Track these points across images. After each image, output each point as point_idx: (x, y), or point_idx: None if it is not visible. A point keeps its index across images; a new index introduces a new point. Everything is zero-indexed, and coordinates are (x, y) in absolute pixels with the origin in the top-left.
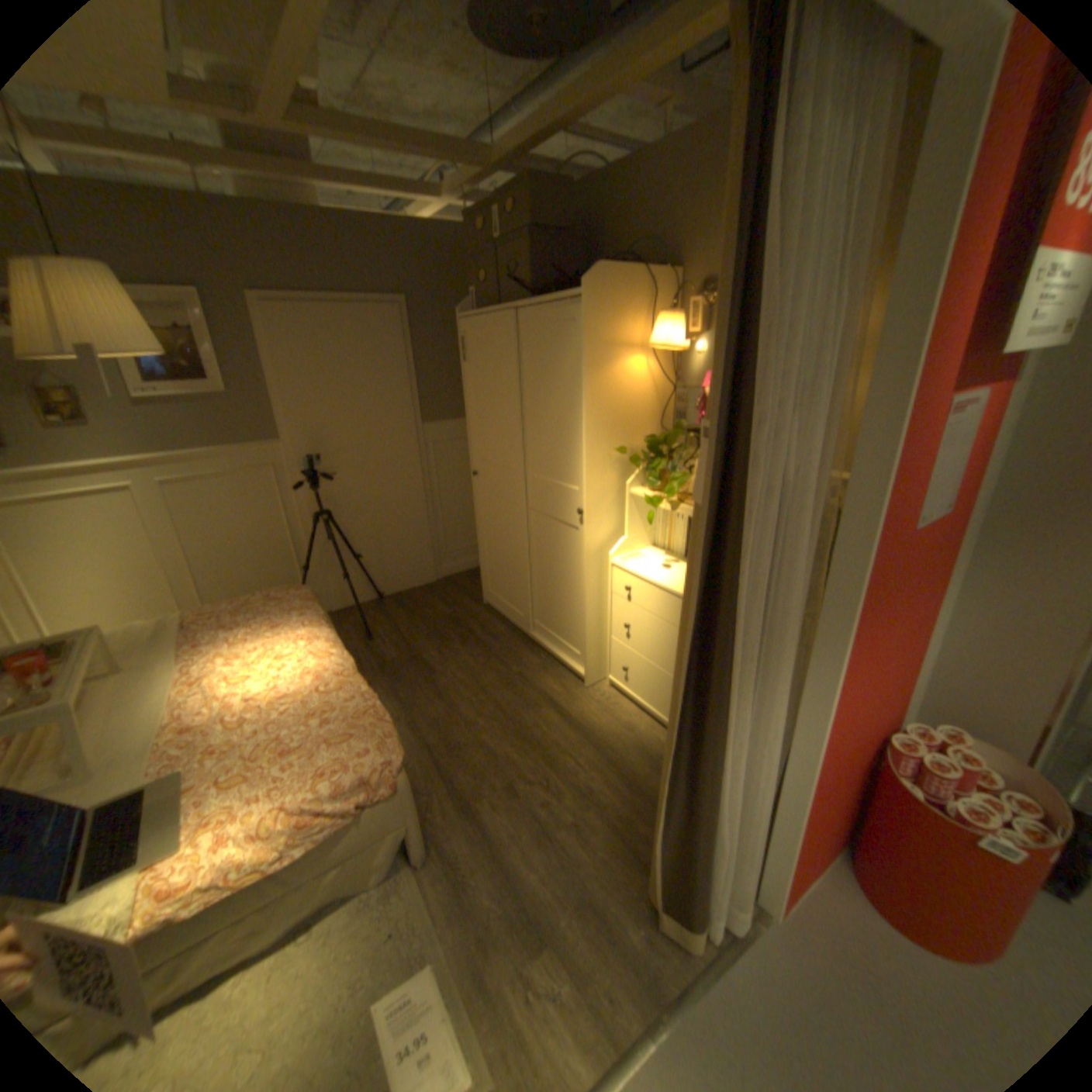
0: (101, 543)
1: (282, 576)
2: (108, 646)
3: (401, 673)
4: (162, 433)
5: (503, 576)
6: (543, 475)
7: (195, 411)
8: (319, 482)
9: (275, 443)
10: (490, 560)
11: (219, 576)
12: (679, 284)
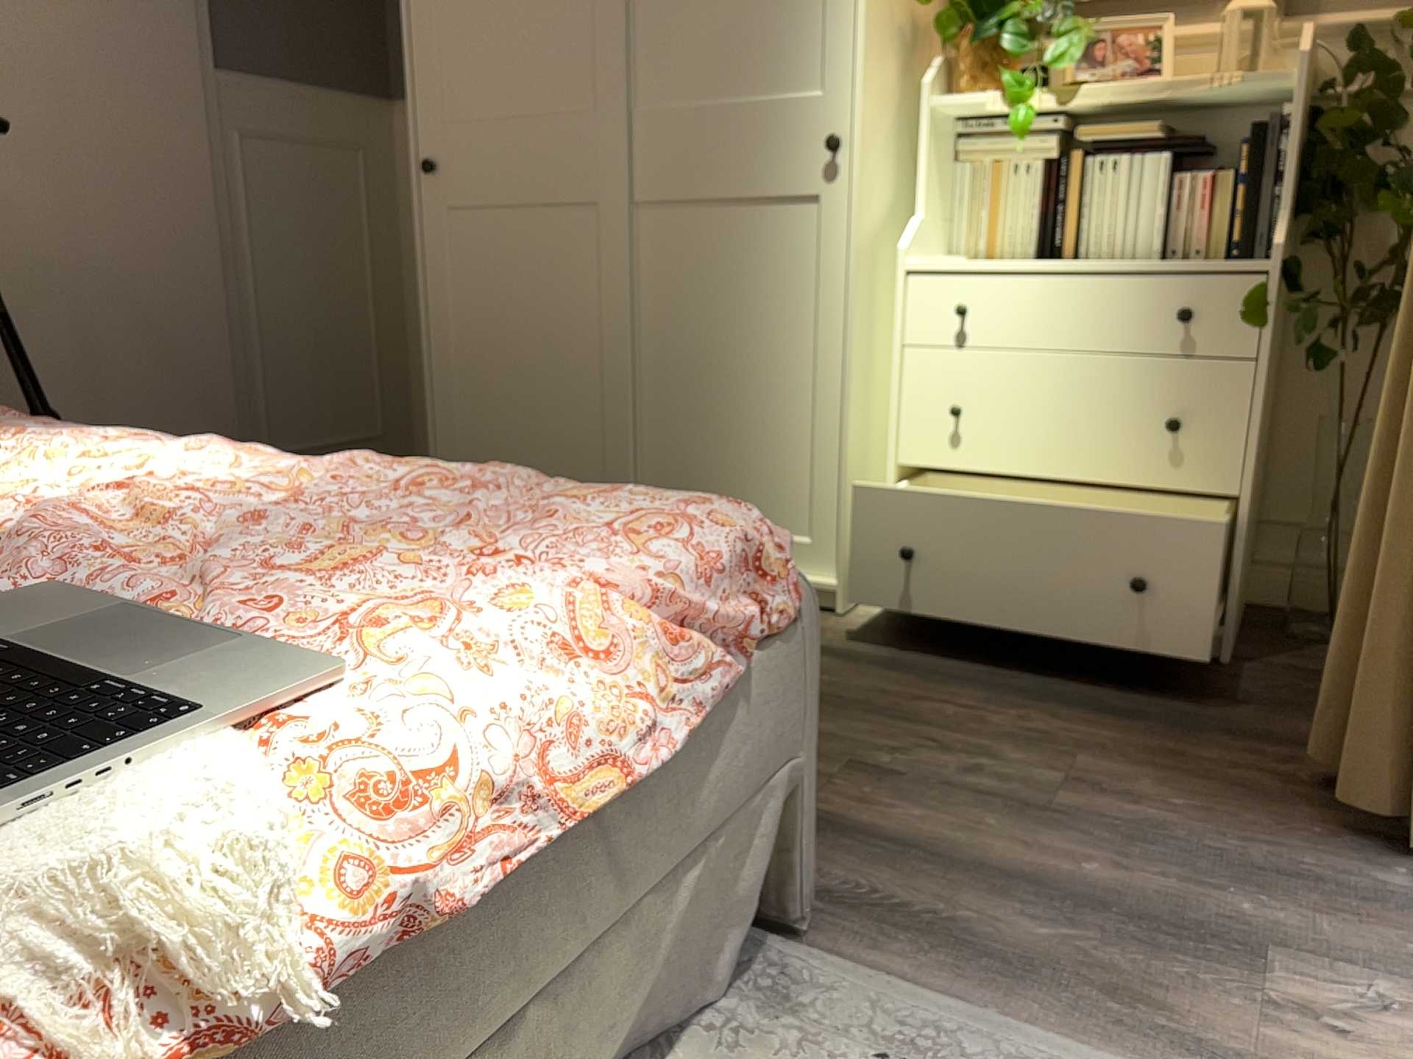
0: None
1: None
2: None
3: None
4: None
5: (524, 433)
6: (694, 98)
7: None
8: None
9: None
10: (470, 408)
11: None
12: None
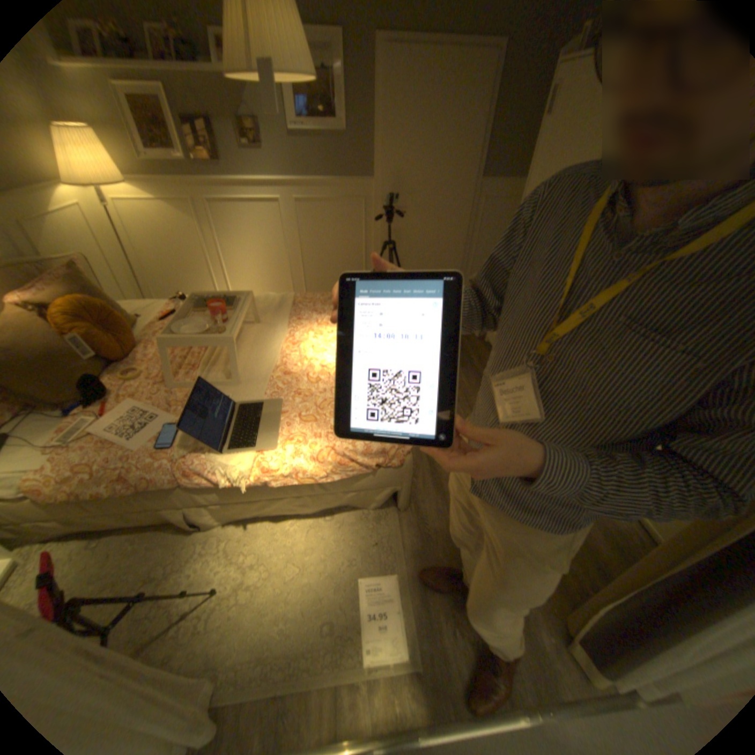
0: (259, 237)
1: None
2: (256, 307)
3: None
4: (301, 162)
5: None
6: None
7: (323, 146)
8: (392, 218)
9: (370, 181)
10: None
11: (318, 275)
12: None
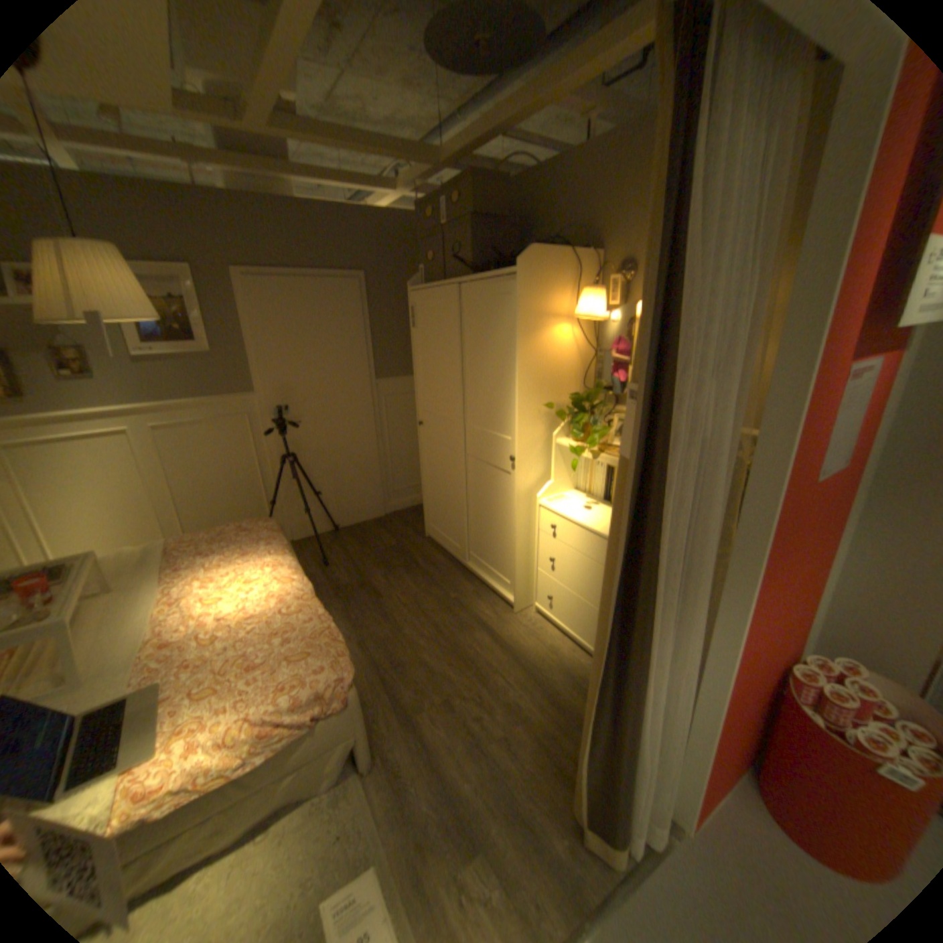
0: (99, 478)
1: (252, 509)
2: (101, 569)
3: (353, 596)
4: (155, 385)
5: (443, 512)
6: (480, 426)
7: (183, 367)
8: (287, 428)
9: (250, 395)
10: (432, 498)
11: (198, 509)
12: (601, 263)
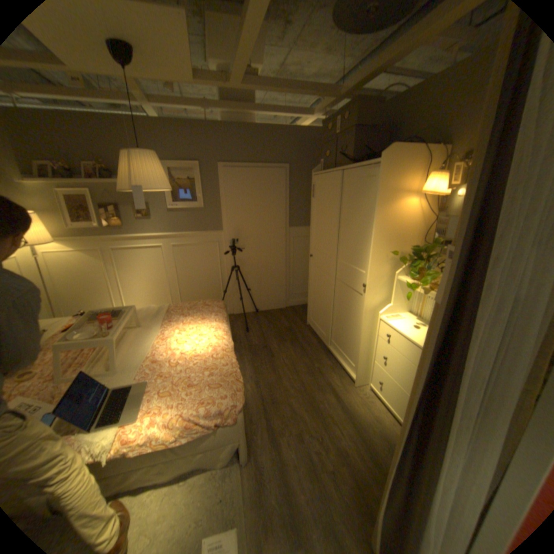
0: (147, 269)
1: (214, 294)
2: (137, 315)
3: (258, 353)
4: (176, 224)
5: (318, 312)
6: (346, 262)
7: (190, 215)
8: (236, 252)
9: (220, 232)
10: (312, 302)
11: (189, 290)
12: (448, 155)
